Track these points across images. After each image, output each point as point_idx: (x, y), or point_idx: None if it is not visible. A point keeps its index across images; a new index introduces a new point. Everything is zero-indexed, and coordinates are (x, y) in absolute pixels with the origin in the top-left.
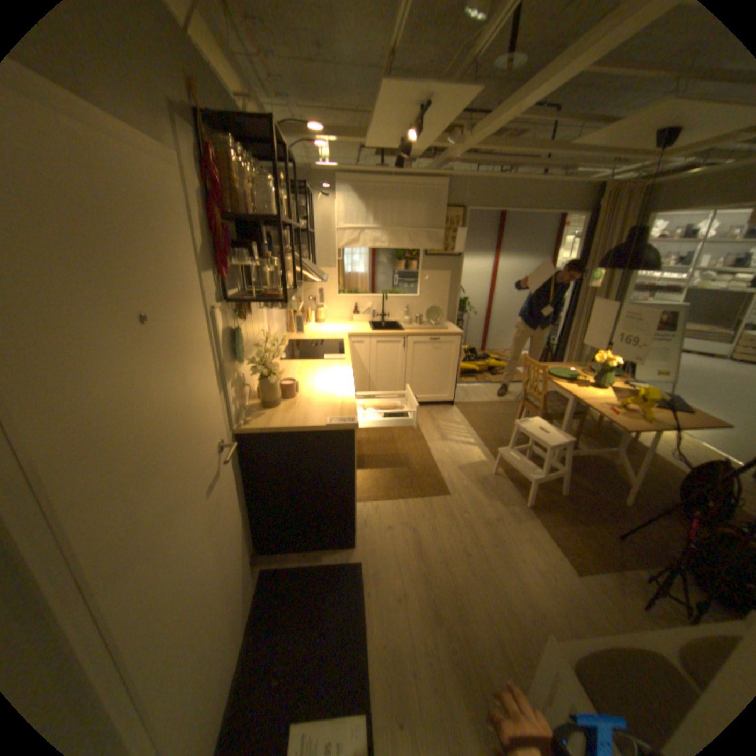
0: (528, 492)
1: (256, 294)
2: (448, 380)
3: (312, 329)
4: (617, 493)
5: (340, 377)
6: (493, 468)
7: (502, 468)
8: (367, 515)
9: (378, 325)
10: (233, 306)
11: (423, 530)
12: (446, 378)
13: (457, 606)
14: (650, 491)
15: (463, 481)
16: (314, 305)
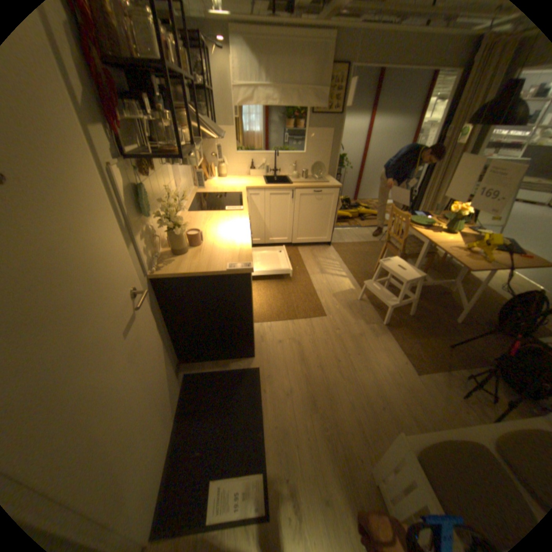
0: (385, 312)
1: (152, 149)
2: (327, 224)
3: (215, 182)
4: (451, 313)
5: (238, 226)
6: (360, 294)
7: (366, 294)
8: (263, 332)
9: (271, 178)
10: (133, 162)
11: (305, 343)
12: (326, 223)
13: (329, 398)
14: (476, 311)
15: (336, 305)
16: (216, 160)
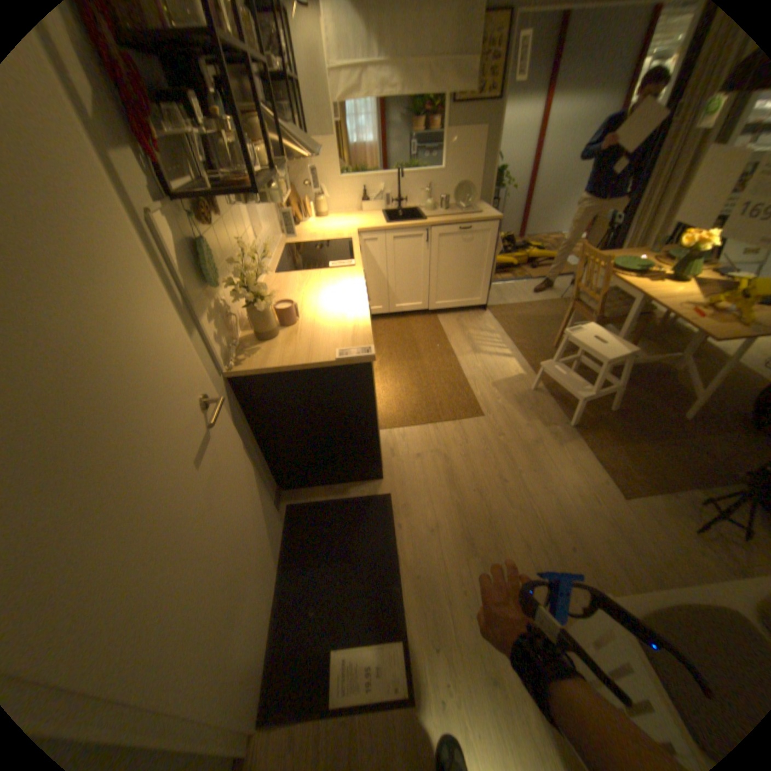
0: (572, 408)
1: (211, 183)
2: (480, 279)
3: (312, 226)
4: (676, 404)
5: (350, 292)
6: (533, 382)
7: (543, 381)
8: (393, 443)
9: (394, 213)
10: (186, 204)
11: (455, 457)
12: (479, 276)
13: (493, 535)
14: (715, 400)
15: (499, 399)
16: (312, 192)
